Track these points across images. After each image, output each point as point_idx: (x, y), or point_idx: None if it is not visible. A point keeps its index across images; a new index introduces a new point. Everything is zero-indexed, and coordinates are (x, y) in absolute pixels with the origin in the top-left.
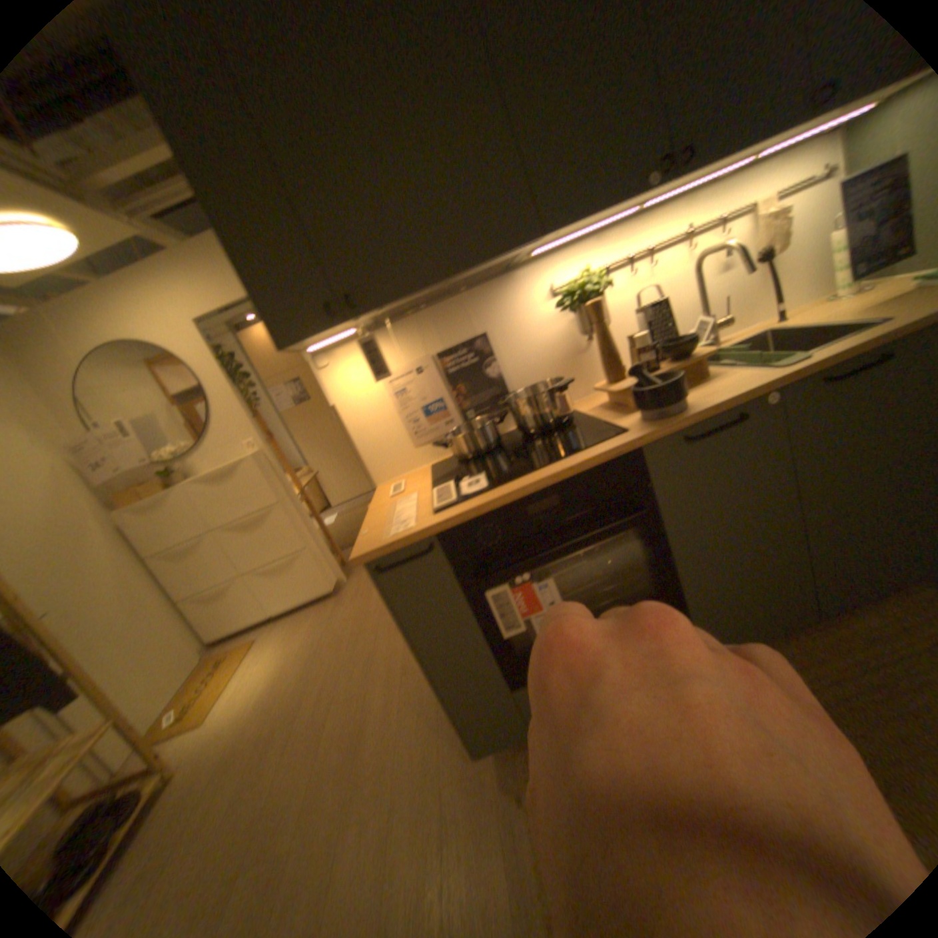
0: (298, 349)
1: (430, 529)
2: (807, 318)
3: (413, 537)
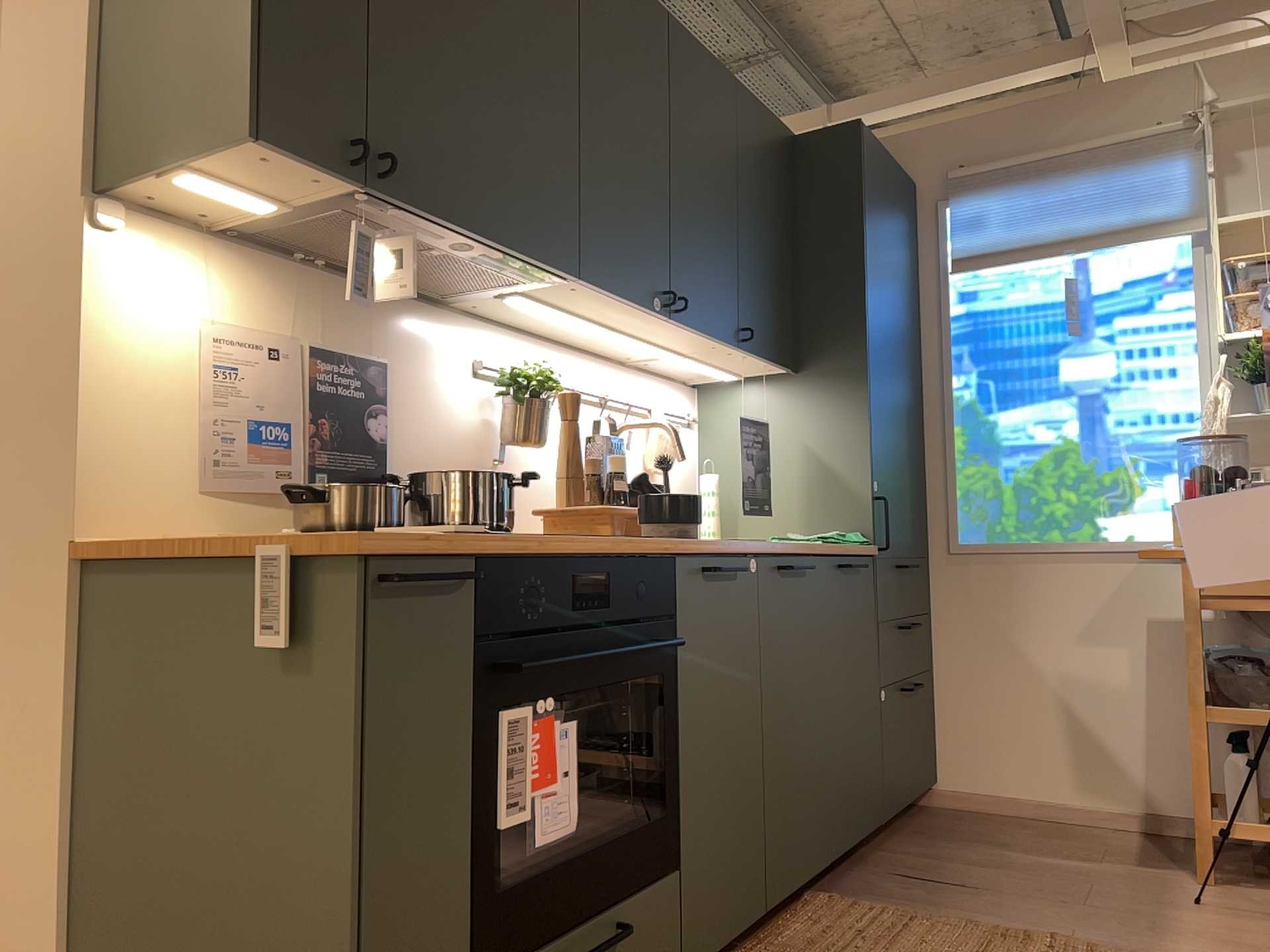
0: (193, 163)
1: (478, 544)
2: None
3: (451, 547)
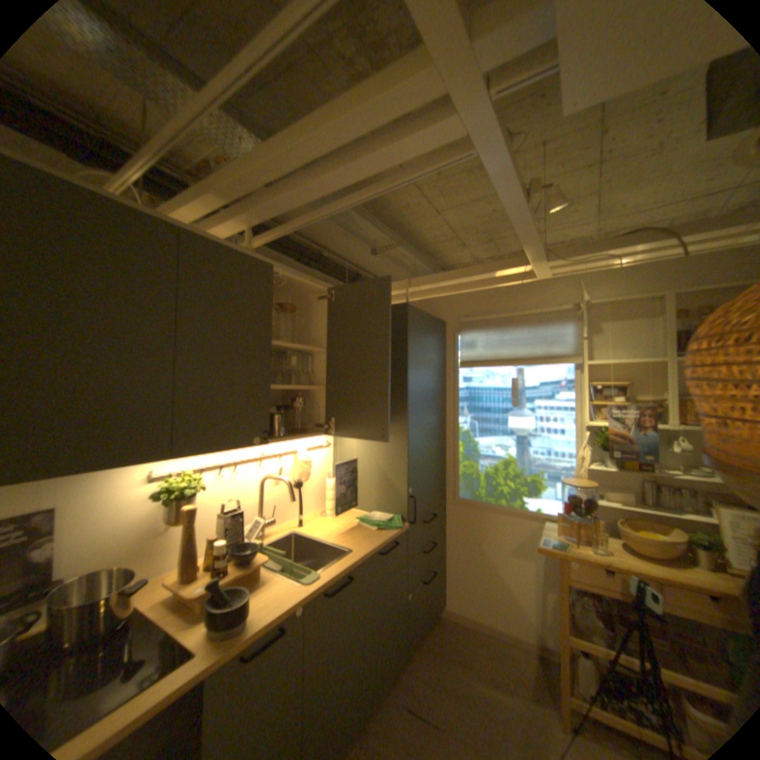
0: None
1: None
2: (312, 530)
3: None
